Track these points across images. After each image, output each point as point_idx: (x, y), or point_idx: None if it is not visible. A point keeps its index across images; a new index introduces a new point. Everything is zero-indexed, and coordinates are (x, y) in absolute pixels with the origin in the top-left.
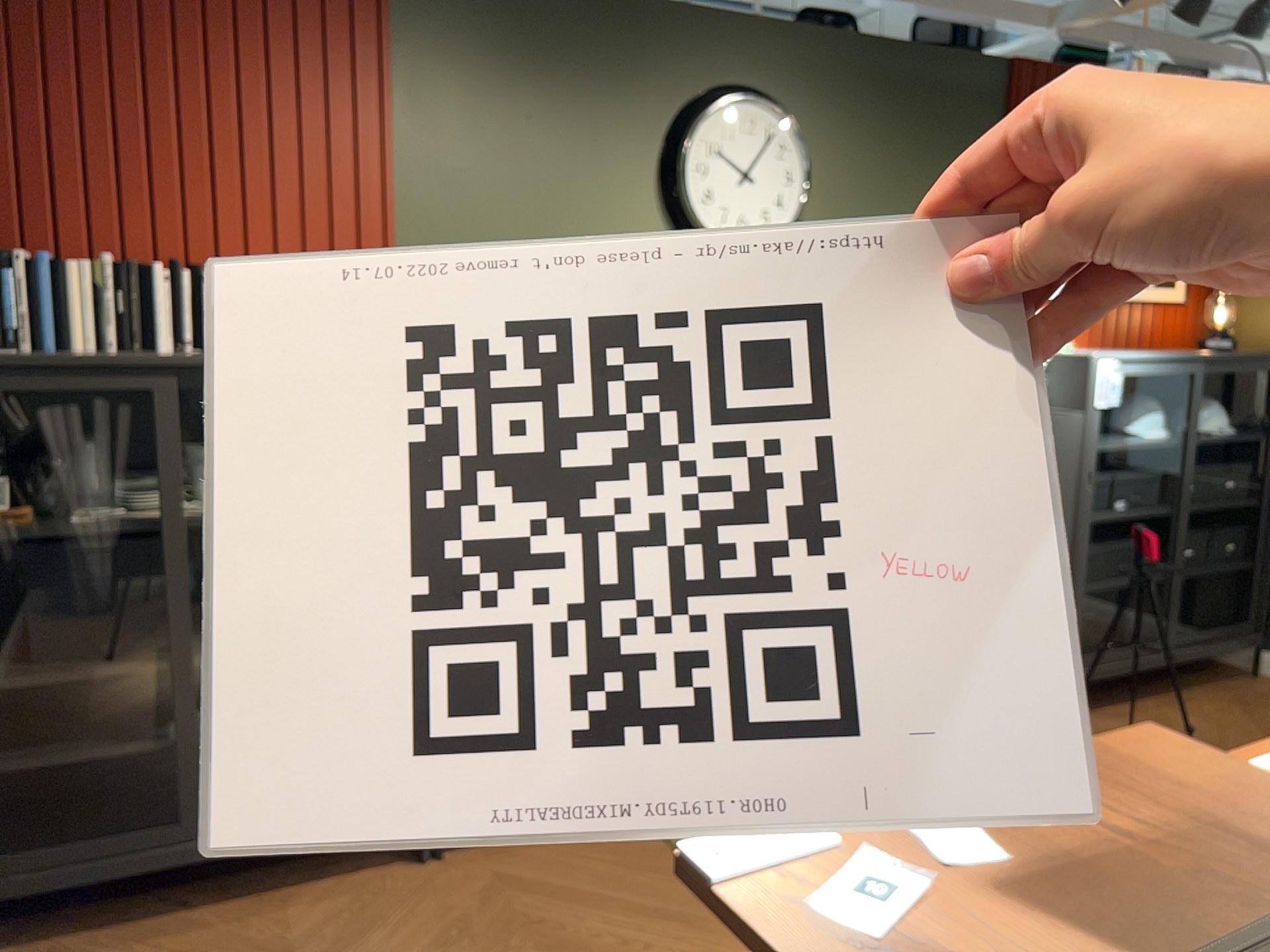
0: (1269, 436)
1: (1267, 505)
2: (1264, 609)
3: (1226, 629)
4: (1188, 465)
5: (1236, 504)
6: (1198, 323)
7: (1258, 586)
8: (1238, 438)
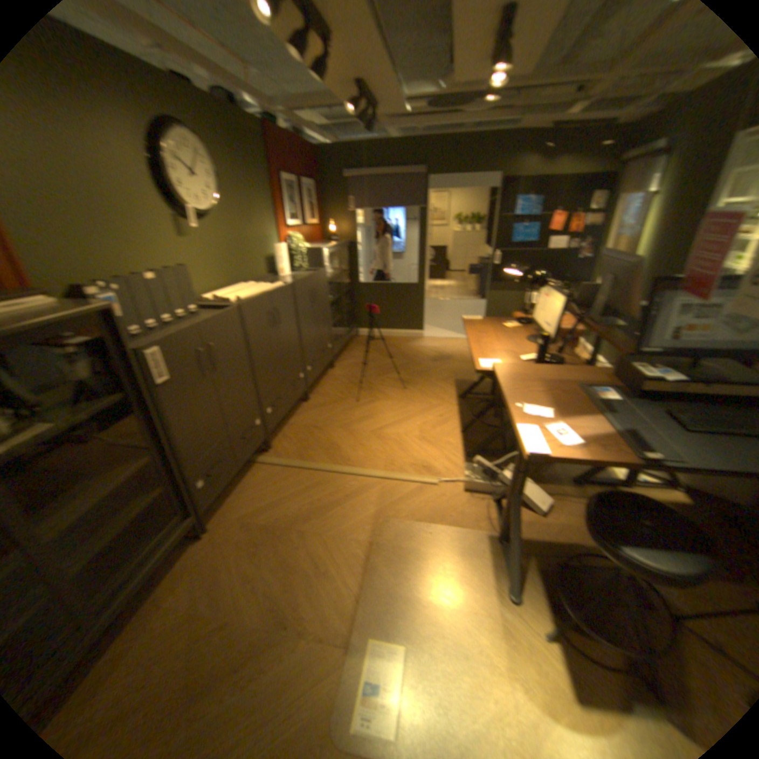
0: (348, 266)
1: (351, 287)
2: (355, 317)
3: (350, 326)
4: (339, 279)
5: (346, 289)
6: (319, 230)
7: (353, 311)
8: (344, 268)
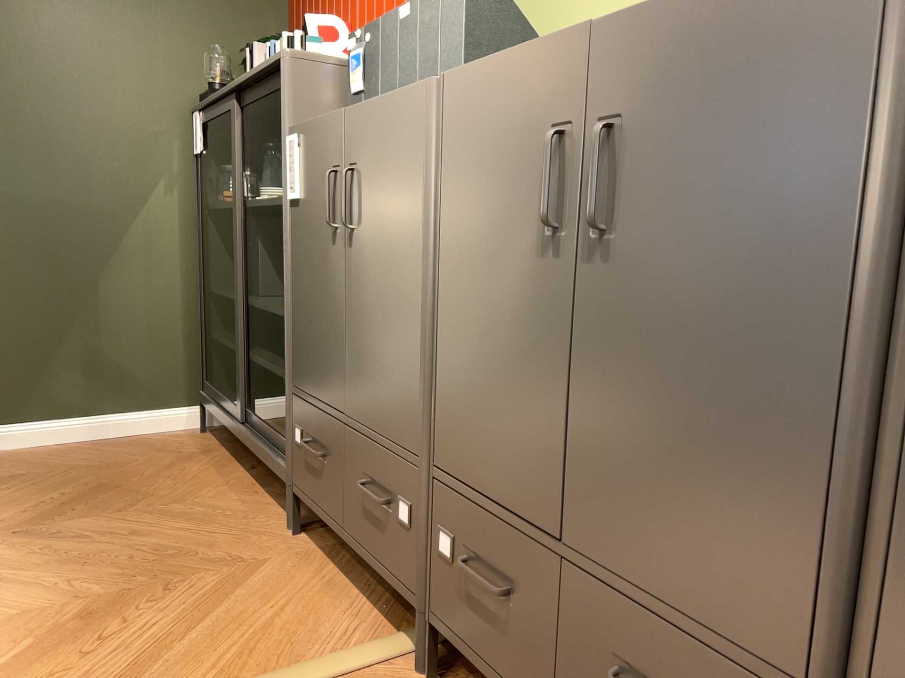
0: None
1: None
2: None
3: None
4: None
5: None
6: None
7: None
8: None
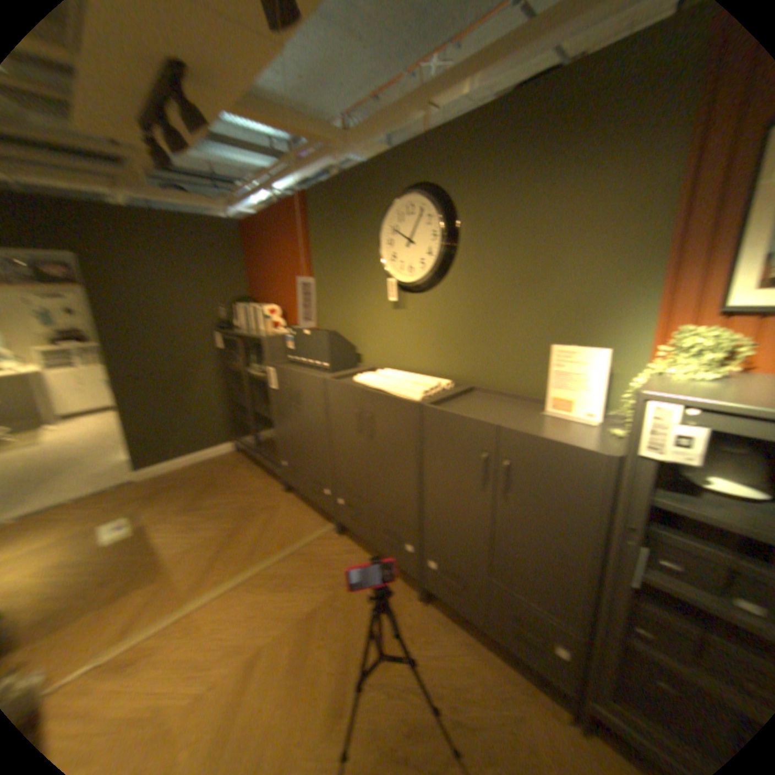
0: None
1: None
2: None
3: None
4: None
5: None
6: None
7: None
8: None
